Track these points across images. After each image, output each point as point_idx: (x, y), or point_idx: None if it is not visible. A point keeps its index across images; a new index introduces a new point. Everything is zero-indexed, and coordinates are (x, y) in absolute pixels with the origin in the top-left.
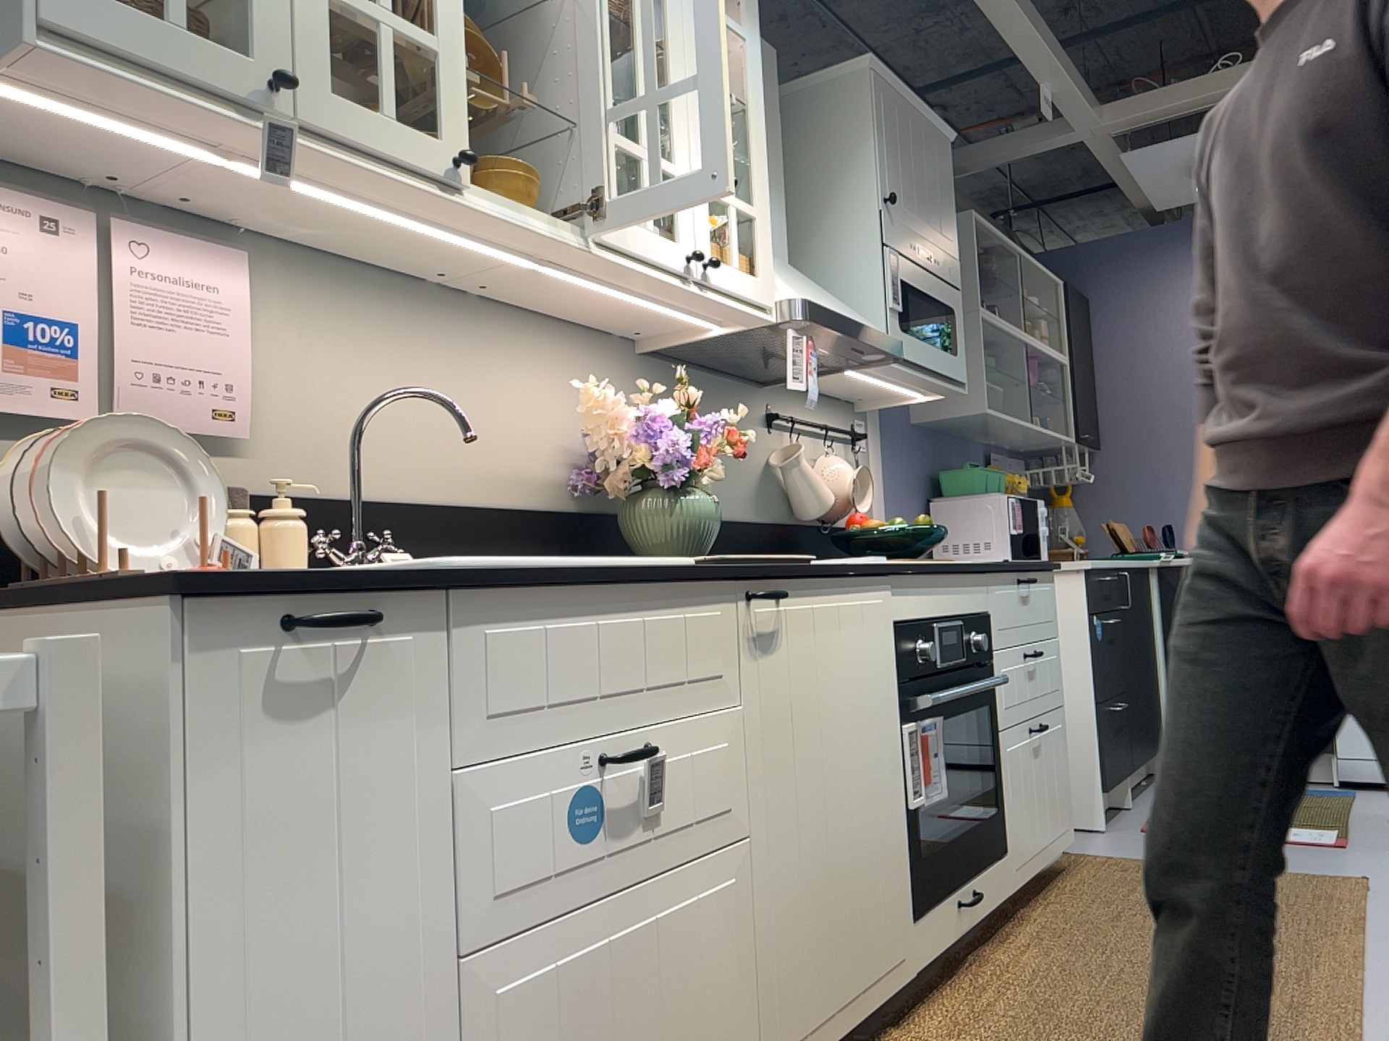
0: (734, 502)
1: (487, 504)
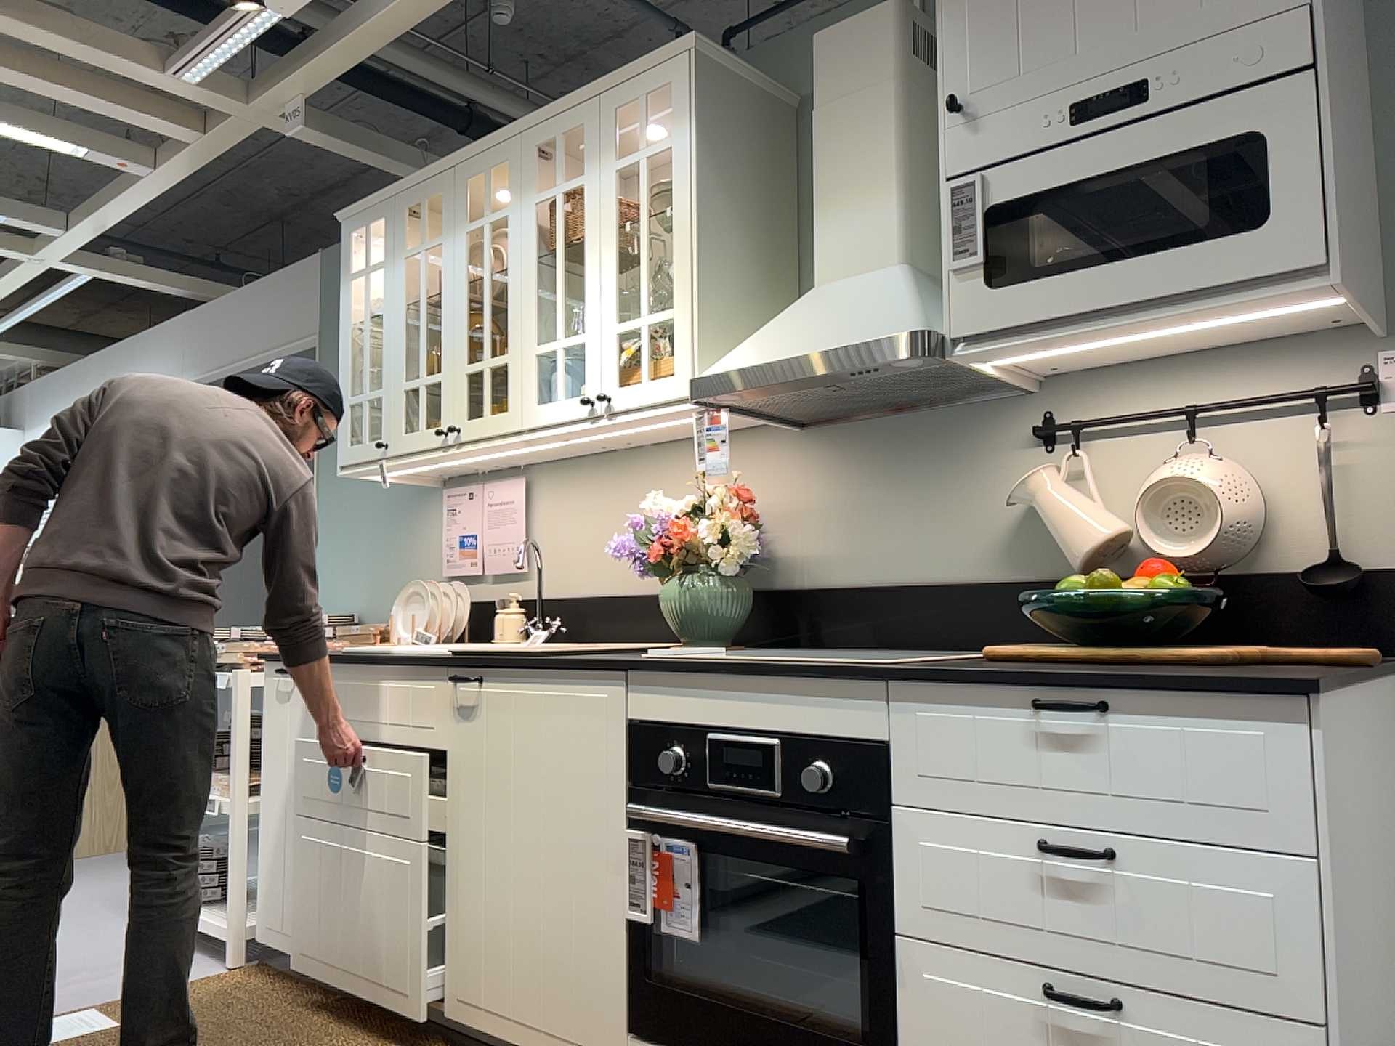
0: (948, 559)
1: (648, 592)
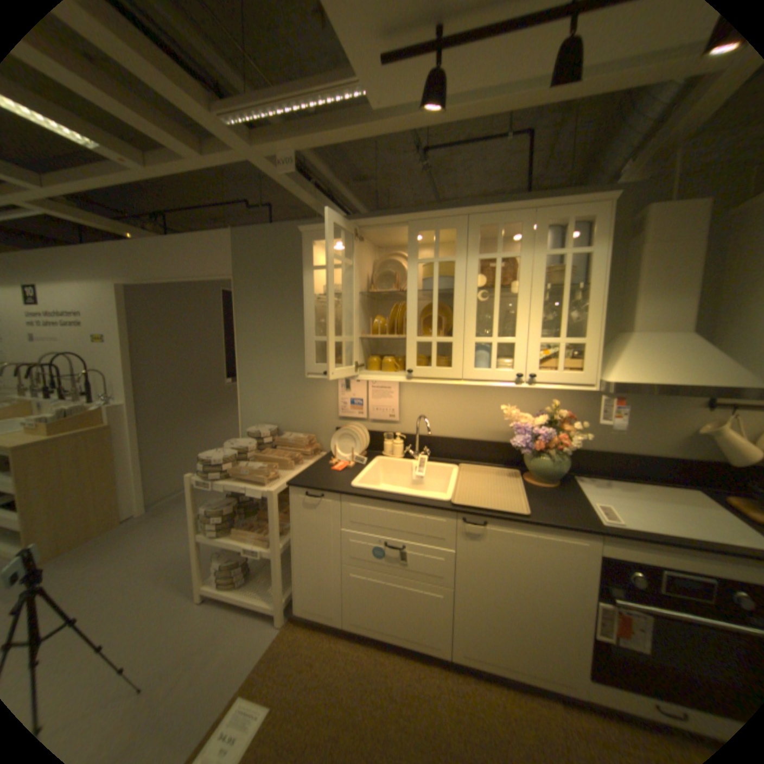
0: (653, 447)
1: (478, 439)
